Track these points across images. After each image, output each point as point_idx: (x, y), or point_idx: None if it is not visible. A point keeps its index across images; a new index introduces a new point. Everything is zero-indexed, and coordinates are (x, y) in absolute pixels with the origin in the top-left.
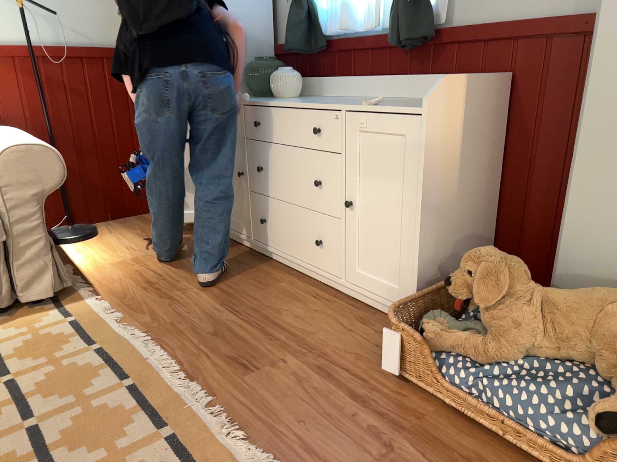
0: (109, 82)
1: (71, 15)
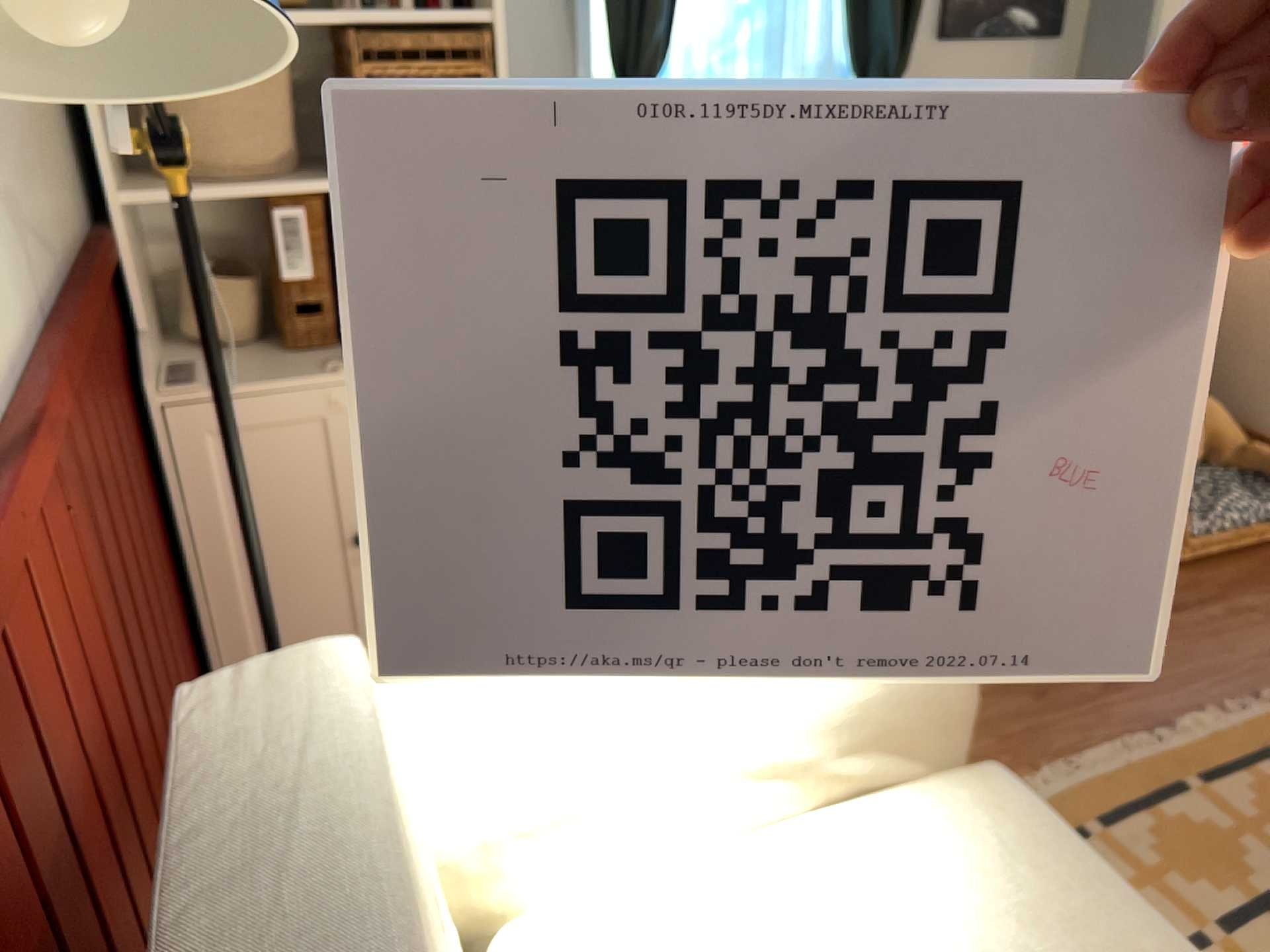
0: (103, 395)
1: (7, 163)
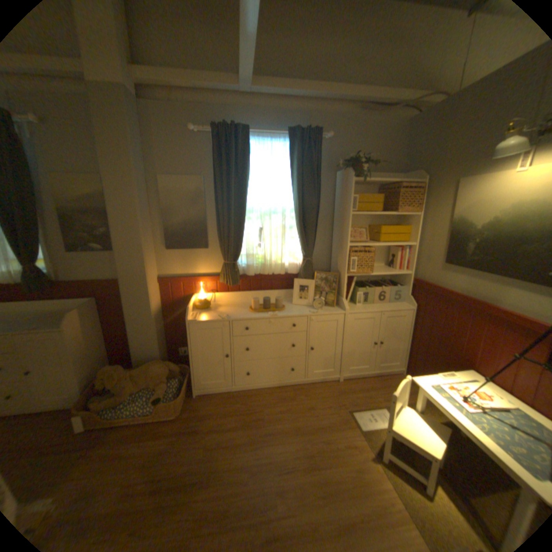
0: None
1: None
